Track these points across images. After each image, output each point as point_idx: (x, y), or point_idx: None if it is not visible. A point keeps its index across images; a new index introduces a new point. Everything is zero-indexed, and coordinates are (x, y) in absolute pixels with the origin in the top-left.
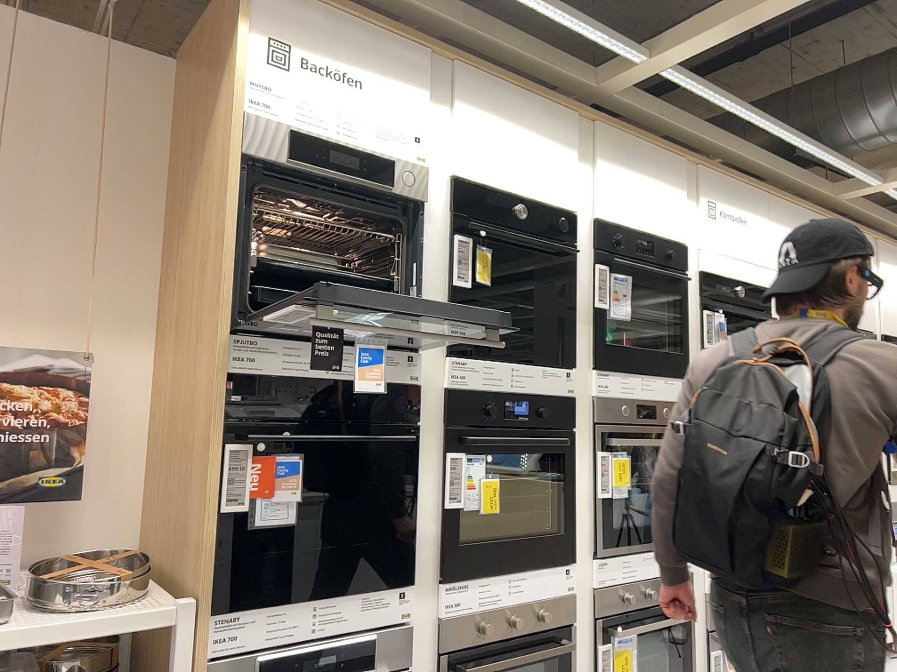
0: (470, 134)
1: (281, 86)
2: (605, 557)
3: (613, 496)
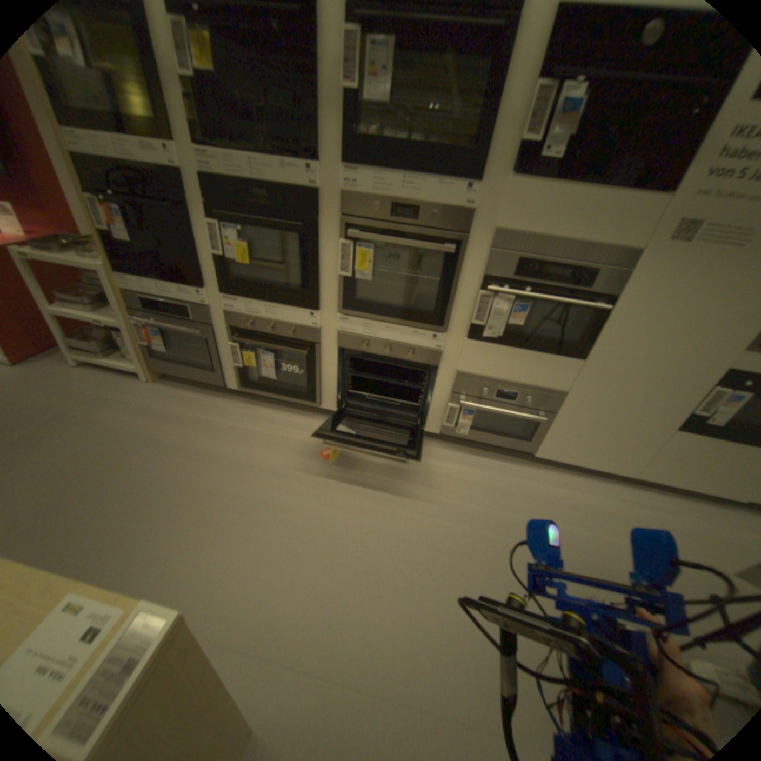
0: None
1: None
2: (346, 317)
3: (355, 278)
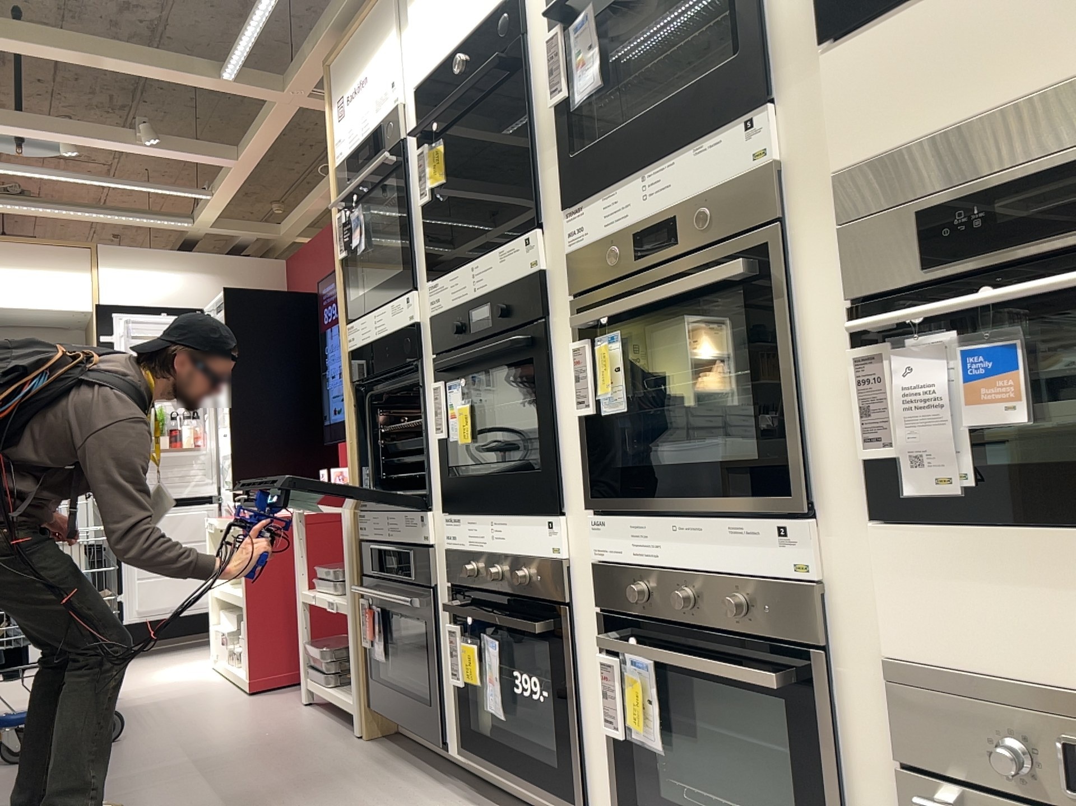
0: (416, 30)
1: (342, 132)
2: (601, 514)
3: (603, 412)
